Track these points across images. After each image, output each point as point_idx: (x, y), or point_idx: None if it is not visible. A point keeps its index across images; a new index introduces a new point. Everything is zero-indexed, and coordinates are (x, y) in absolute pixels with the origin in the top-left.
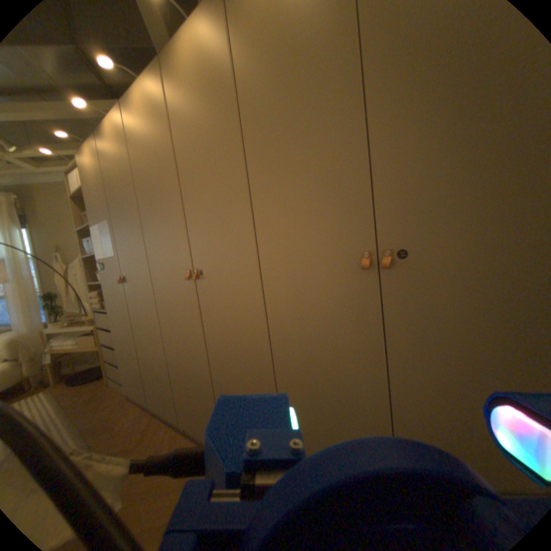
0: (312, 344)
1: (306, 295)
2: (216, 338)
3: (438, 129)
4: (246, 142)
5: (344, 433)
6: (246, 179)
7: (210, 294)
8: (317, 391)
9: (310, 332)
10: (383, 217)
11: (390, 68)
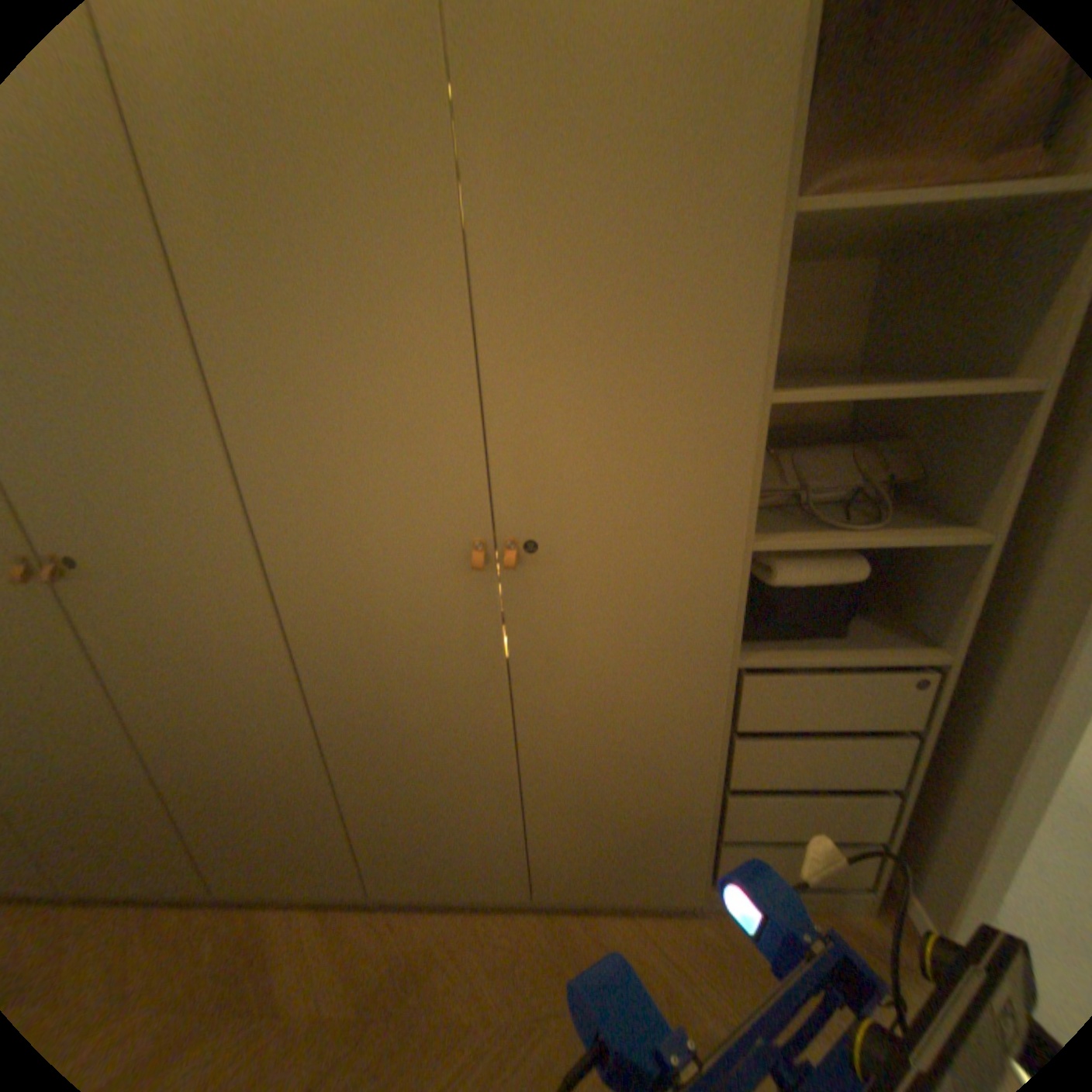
0: (390, 687)
1: (373, 612)
2: (152, 706)
3: (578, 377)
4: (177, 269)
5: (452, 797)
6: (190, 362)
7: (110, 617)
8: (404, 753)
9: (386, 669)
10: (502, 492)
11: (510, 245)
